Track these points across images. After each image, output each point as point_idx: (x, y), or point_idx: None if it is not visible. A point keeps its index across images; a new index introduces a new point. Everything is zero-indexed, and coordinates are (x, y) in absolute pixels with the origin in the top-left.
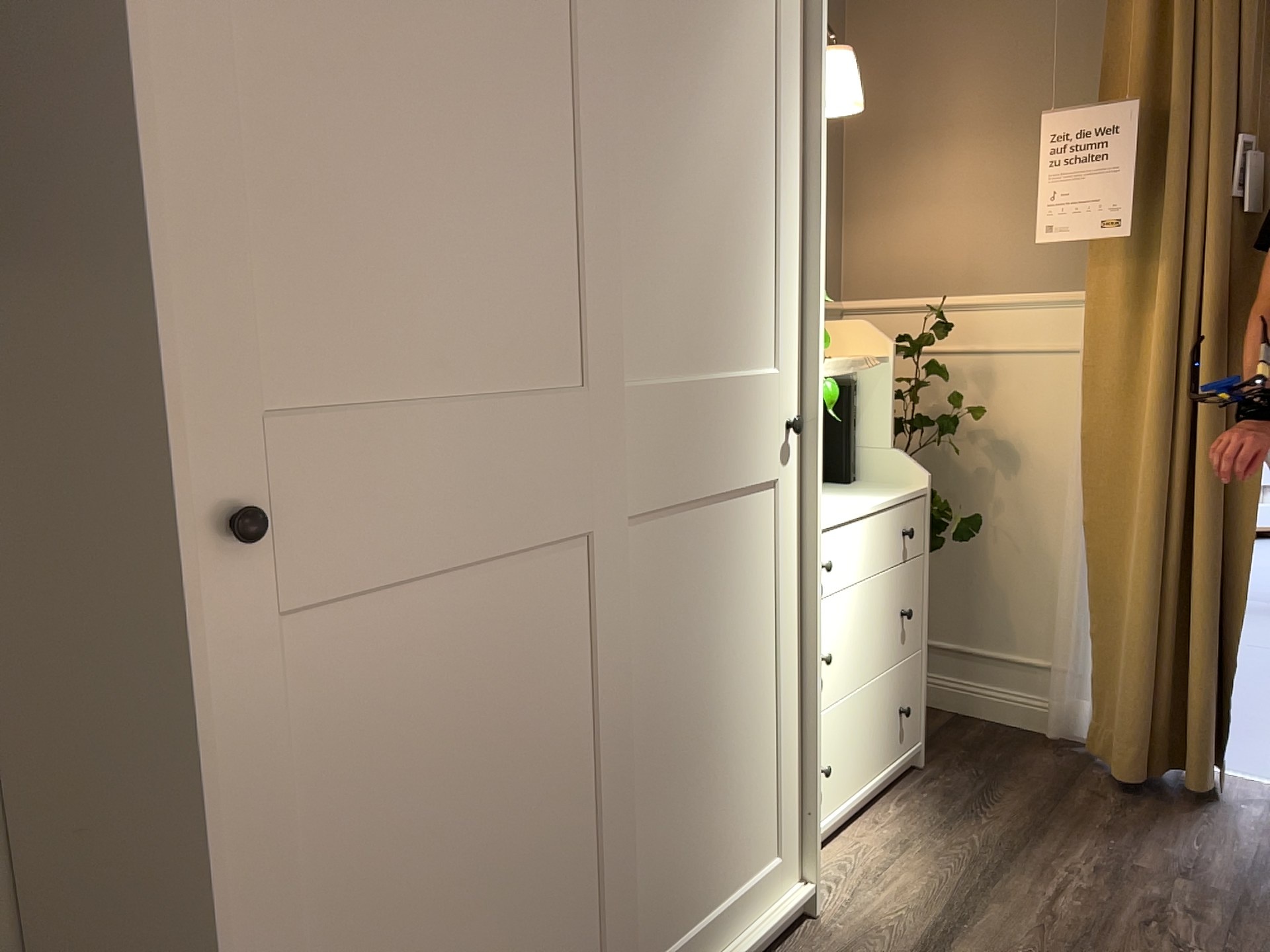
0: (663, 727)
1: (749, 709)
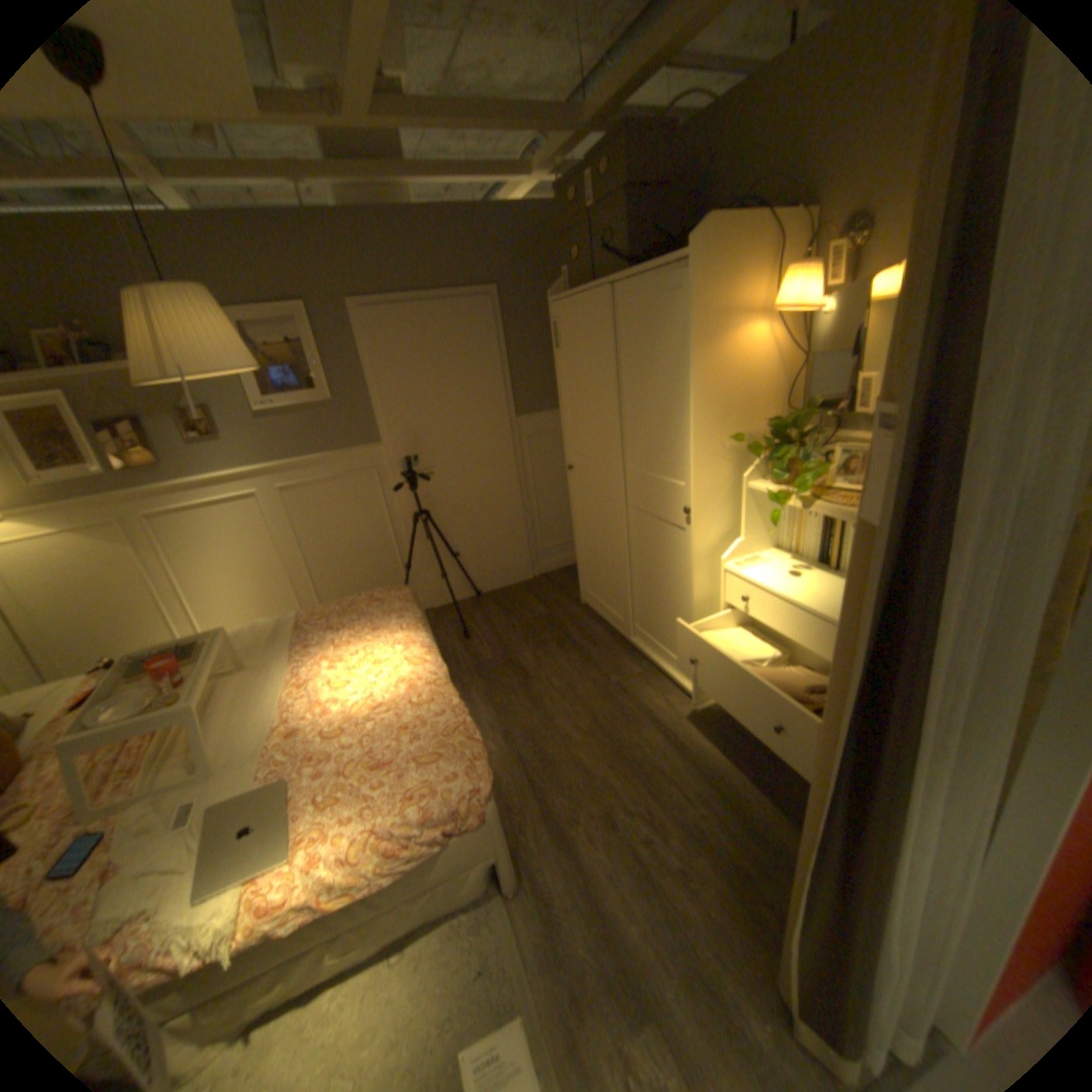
0: (643, 573)
1: (673, 601)
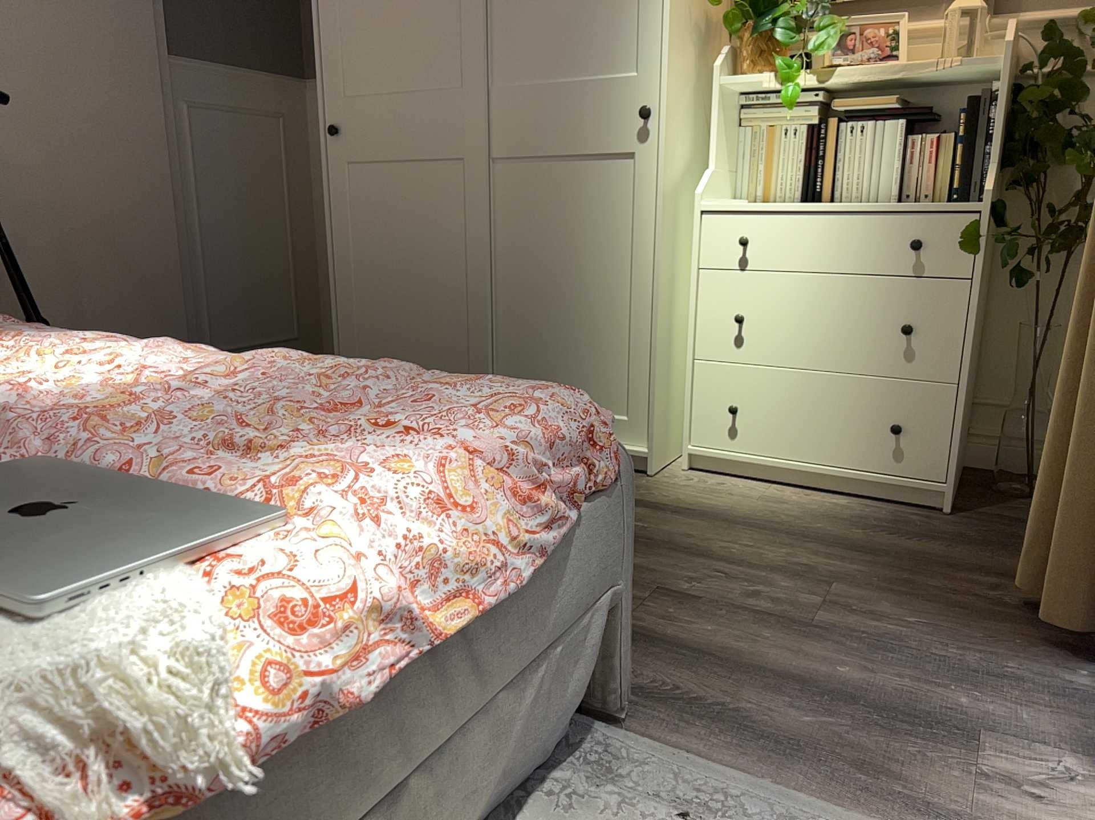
0: (524, 279)
1: (599, 302)
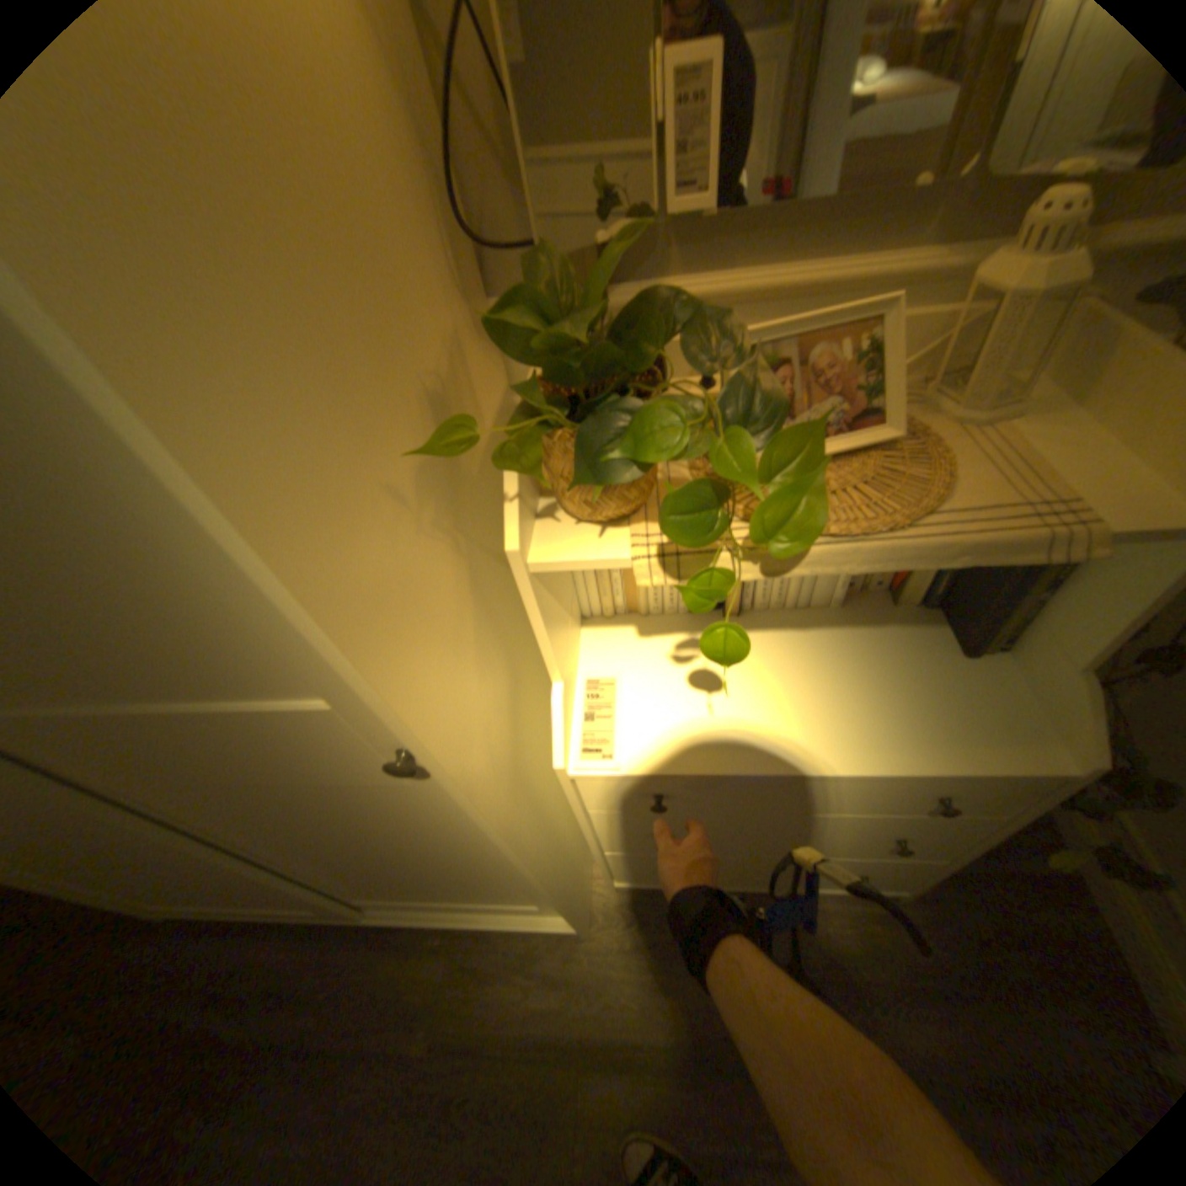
0: (303, 857)
1: (443, 868)
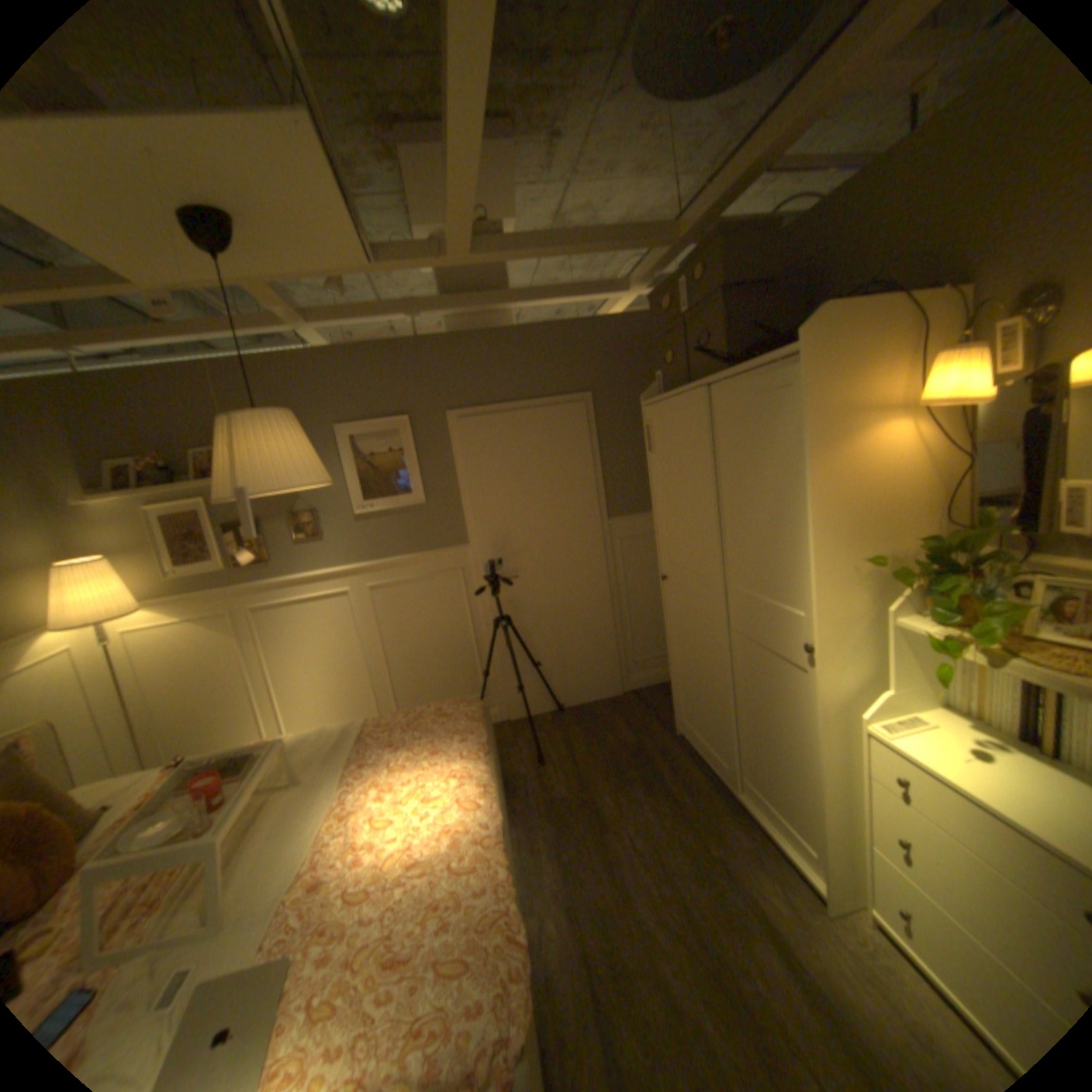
0: (753, 715)
1: (795, 762)
